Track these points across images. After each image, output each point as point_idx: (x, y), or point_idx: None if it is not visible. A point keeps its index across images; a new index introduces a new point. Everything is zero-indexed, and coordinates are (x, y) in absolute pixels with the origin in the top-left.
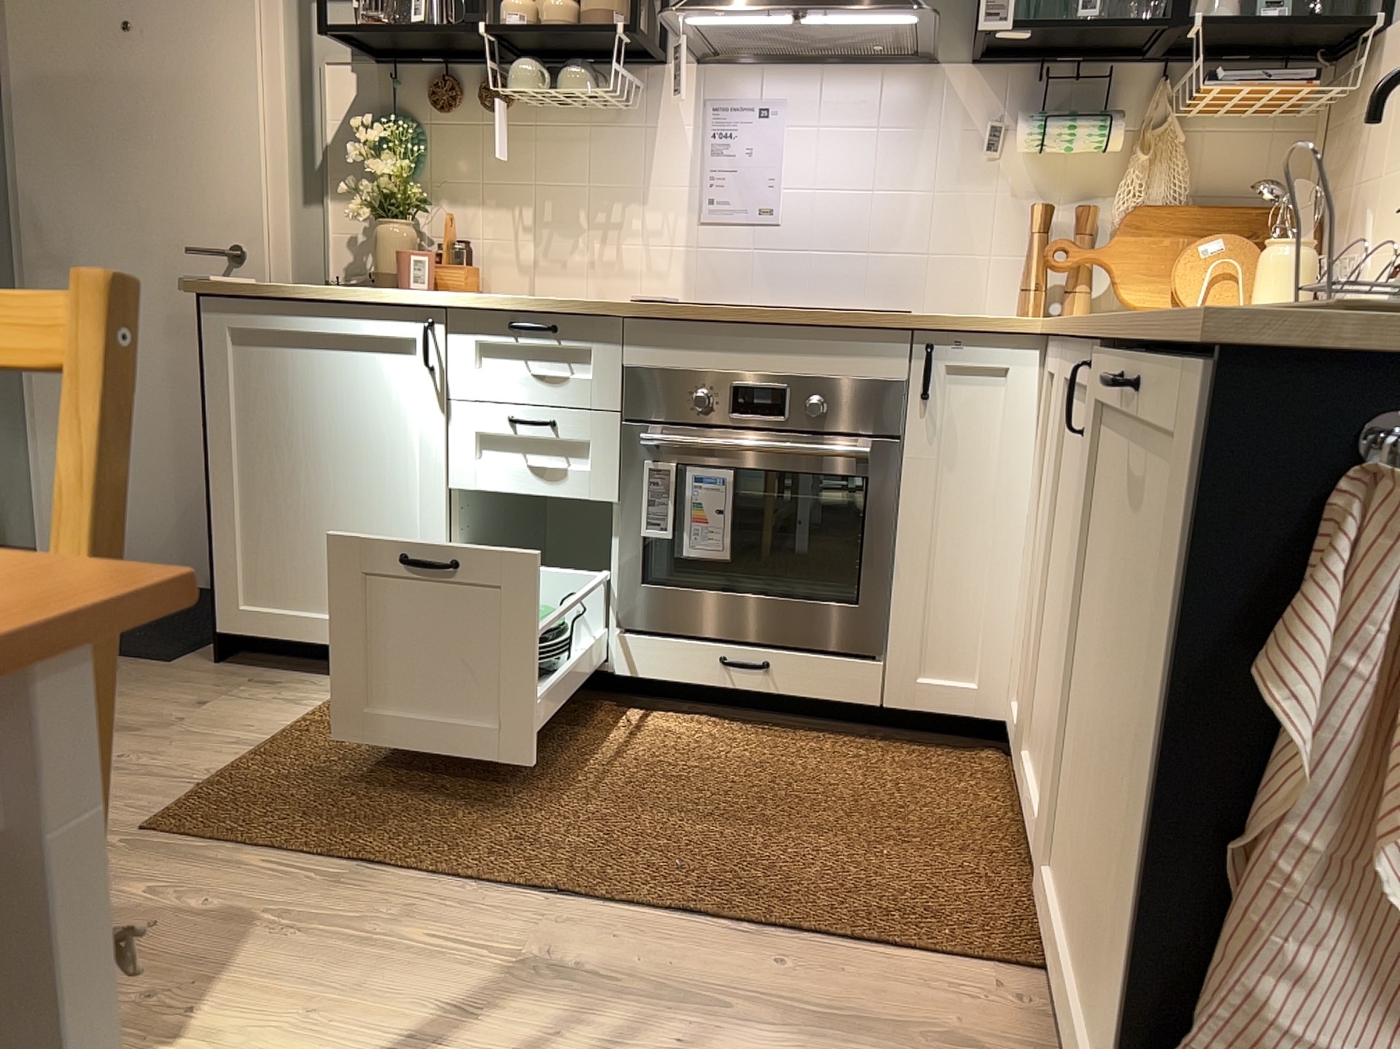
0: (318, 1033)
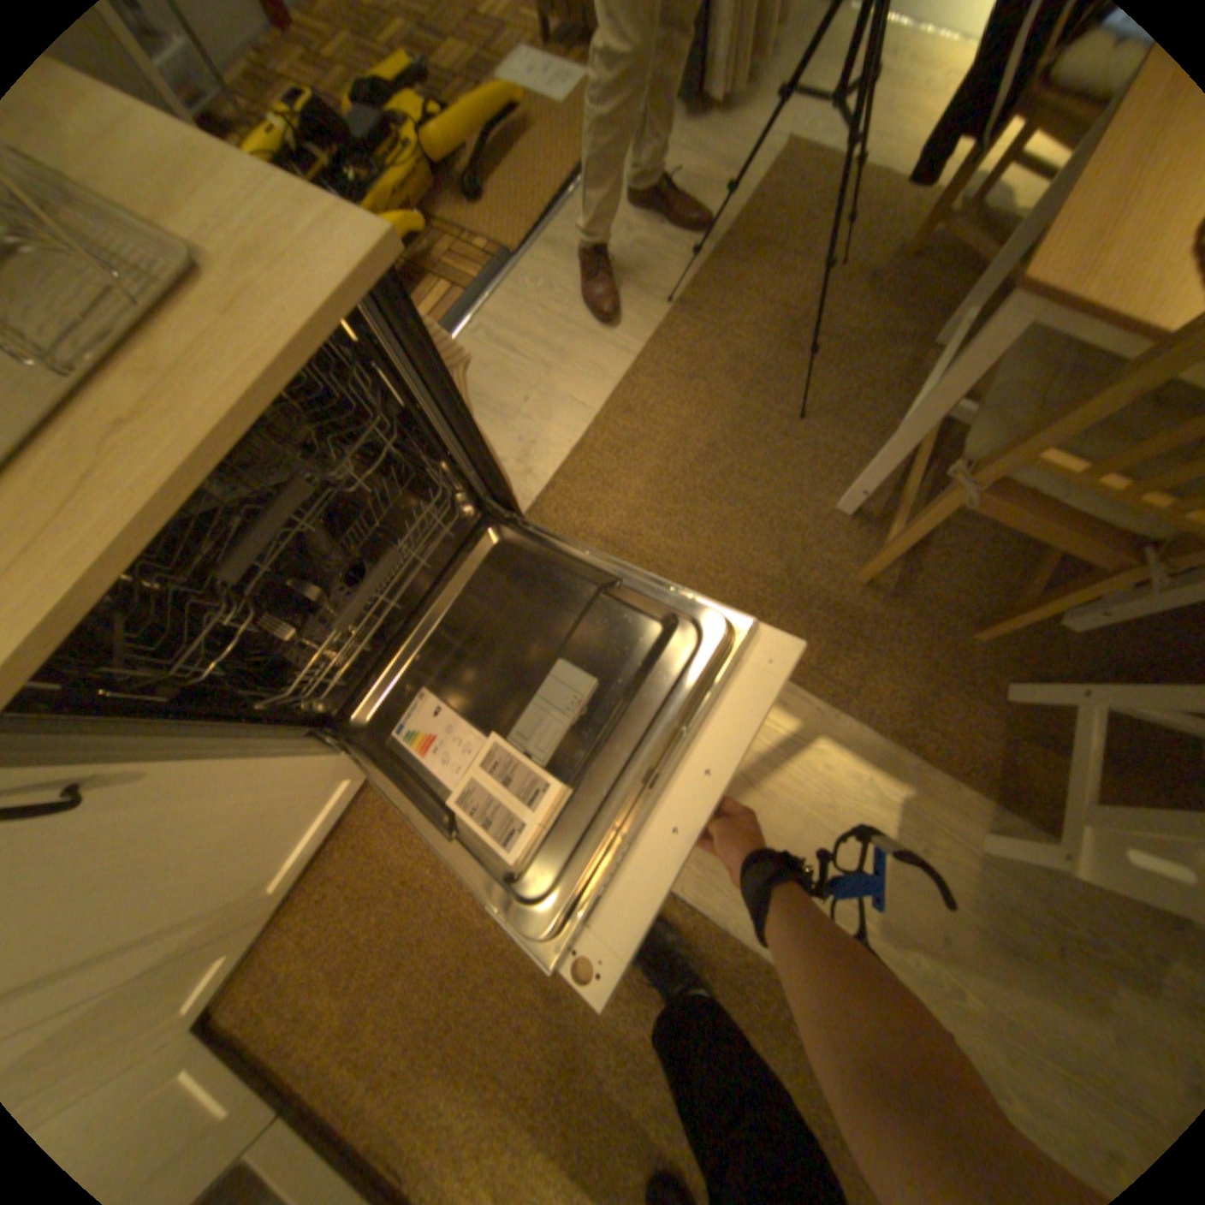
0: (831, 795)
